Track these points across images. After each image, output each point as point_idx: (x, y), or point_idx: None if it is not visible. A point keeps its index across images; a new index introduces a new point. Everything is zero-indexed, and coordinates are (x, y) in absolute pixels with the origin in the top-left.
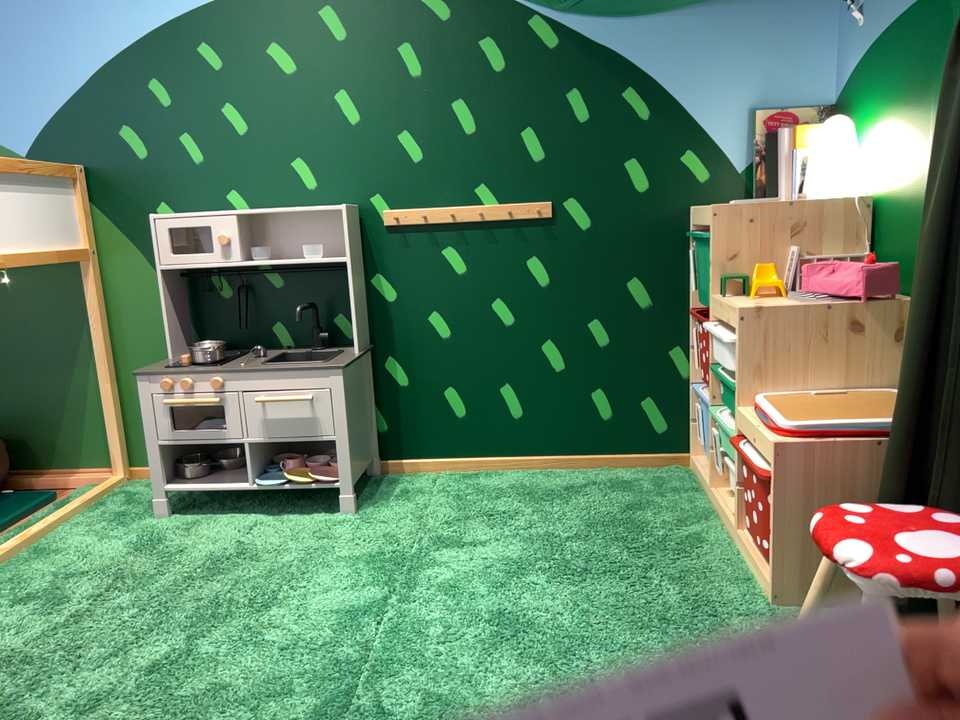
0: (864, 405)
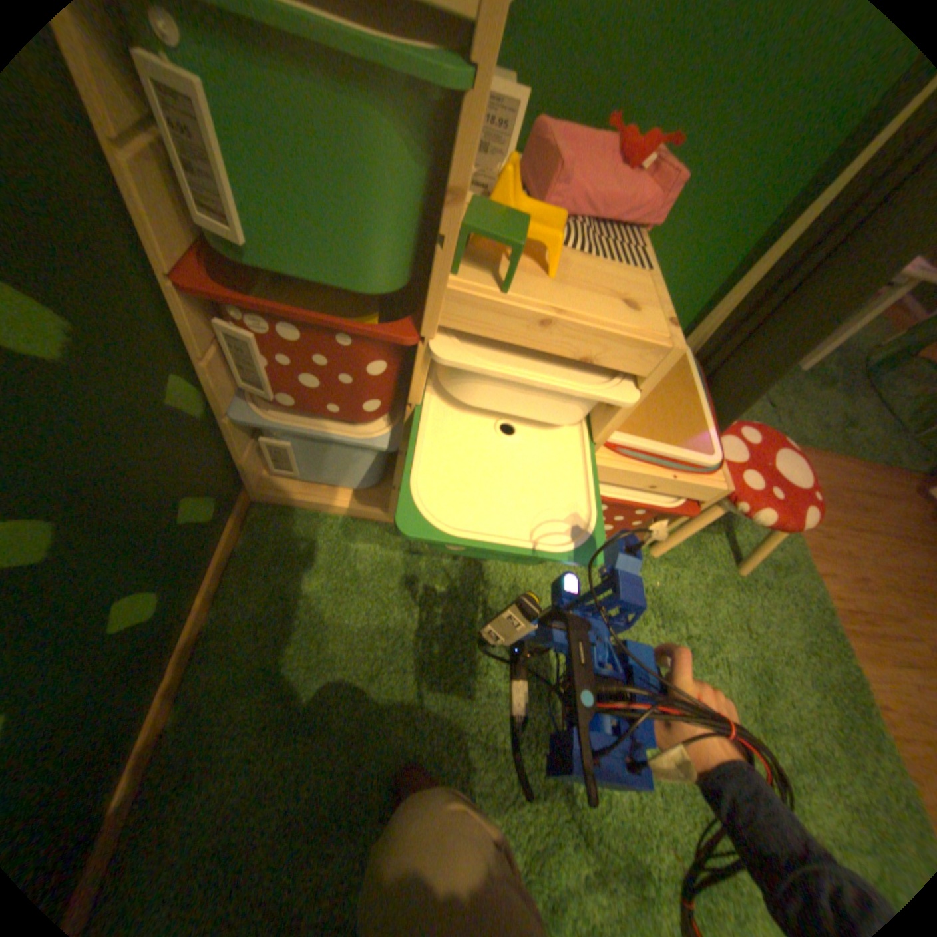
0: None
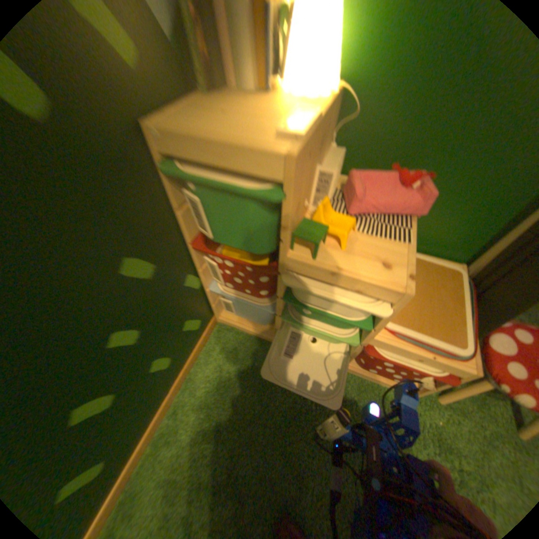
0: (428, 281)
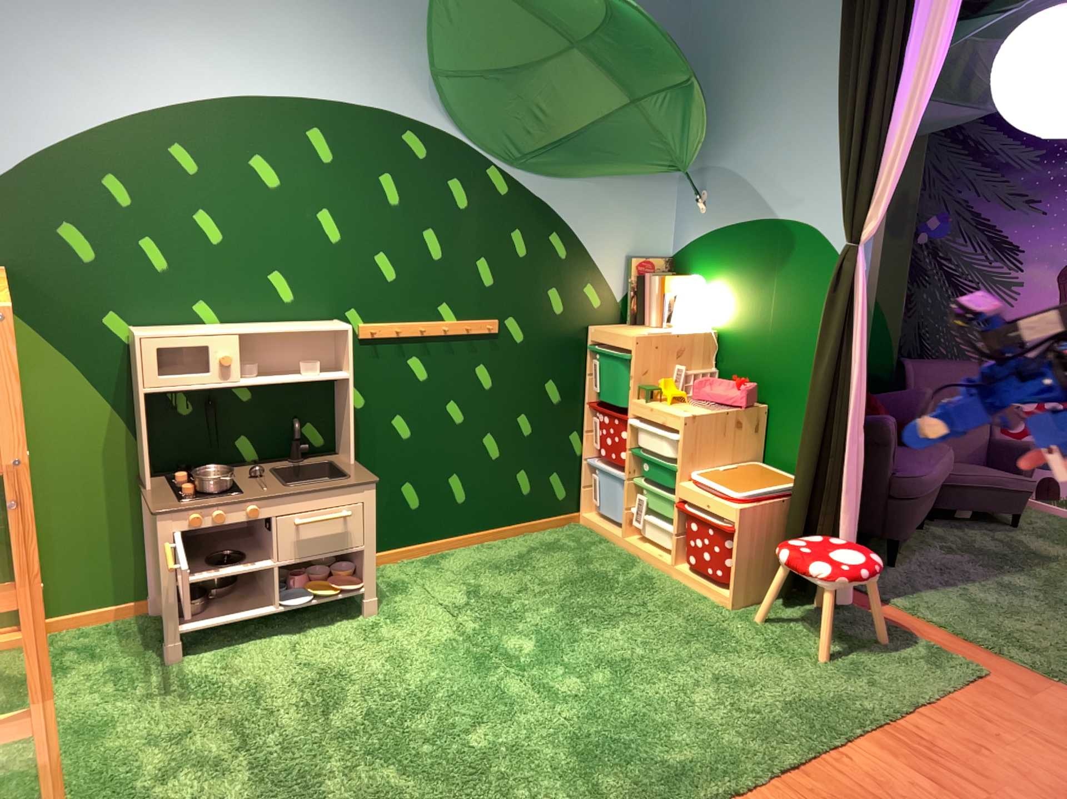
0: (754, 474)
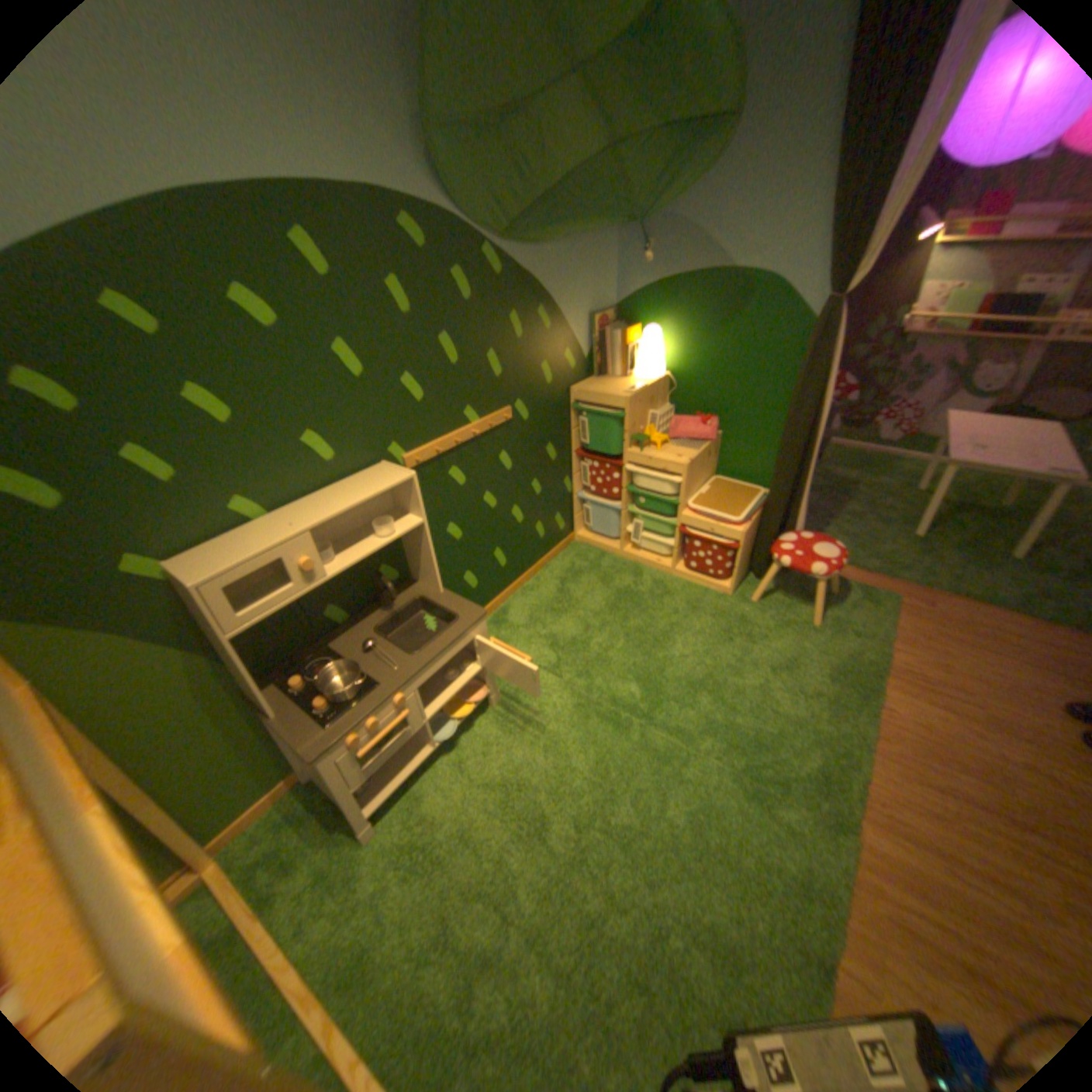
0: (730, 492)
